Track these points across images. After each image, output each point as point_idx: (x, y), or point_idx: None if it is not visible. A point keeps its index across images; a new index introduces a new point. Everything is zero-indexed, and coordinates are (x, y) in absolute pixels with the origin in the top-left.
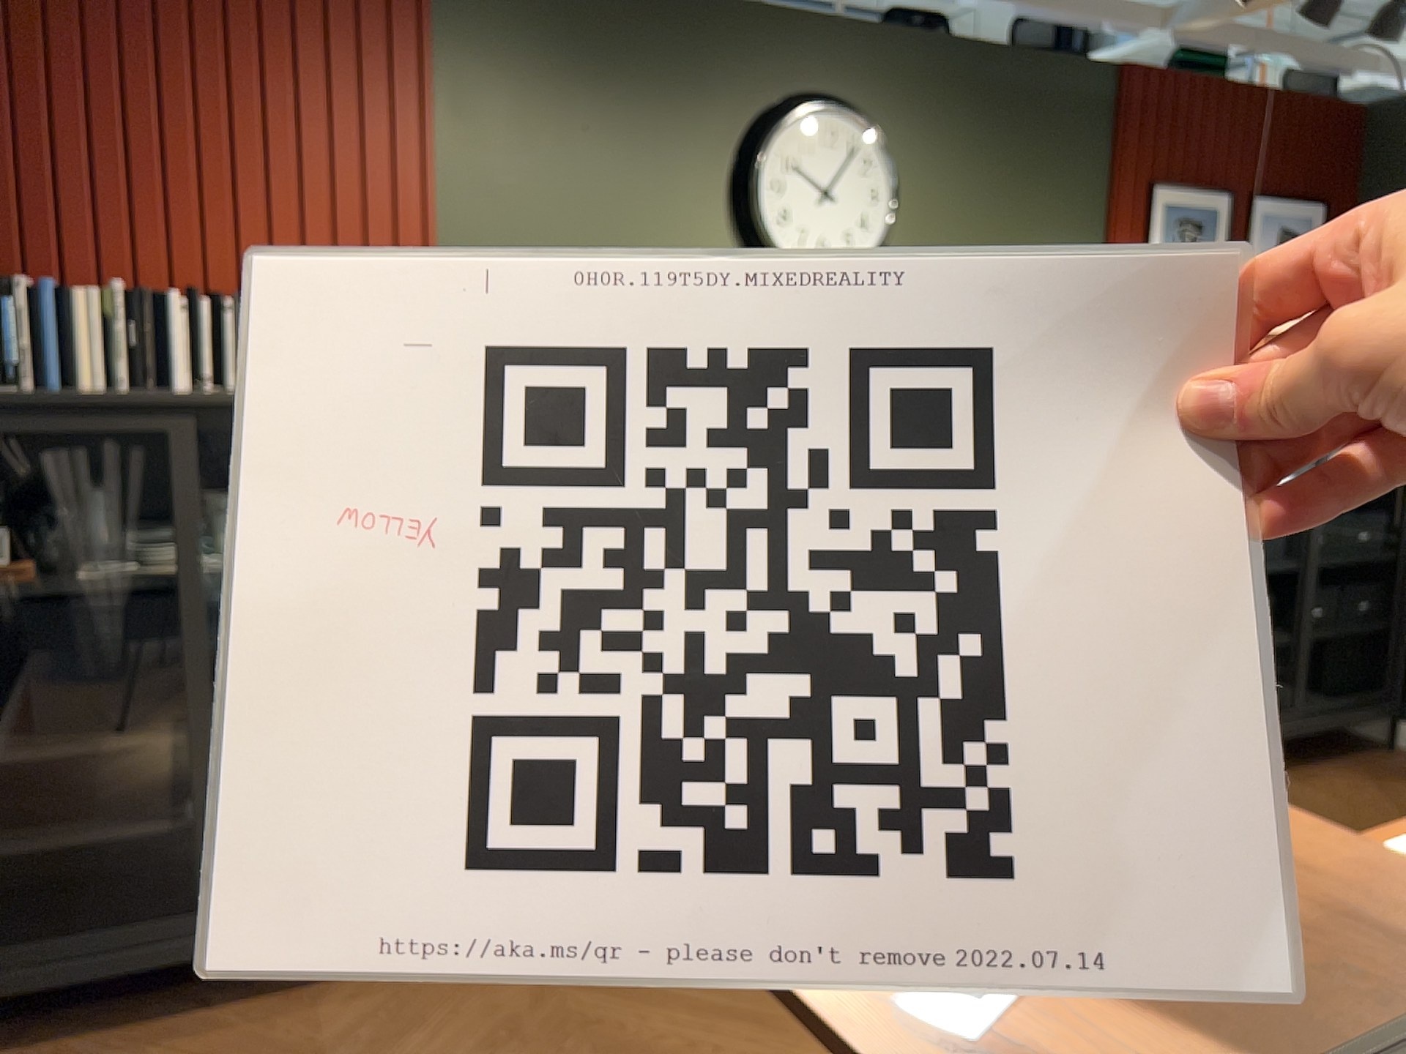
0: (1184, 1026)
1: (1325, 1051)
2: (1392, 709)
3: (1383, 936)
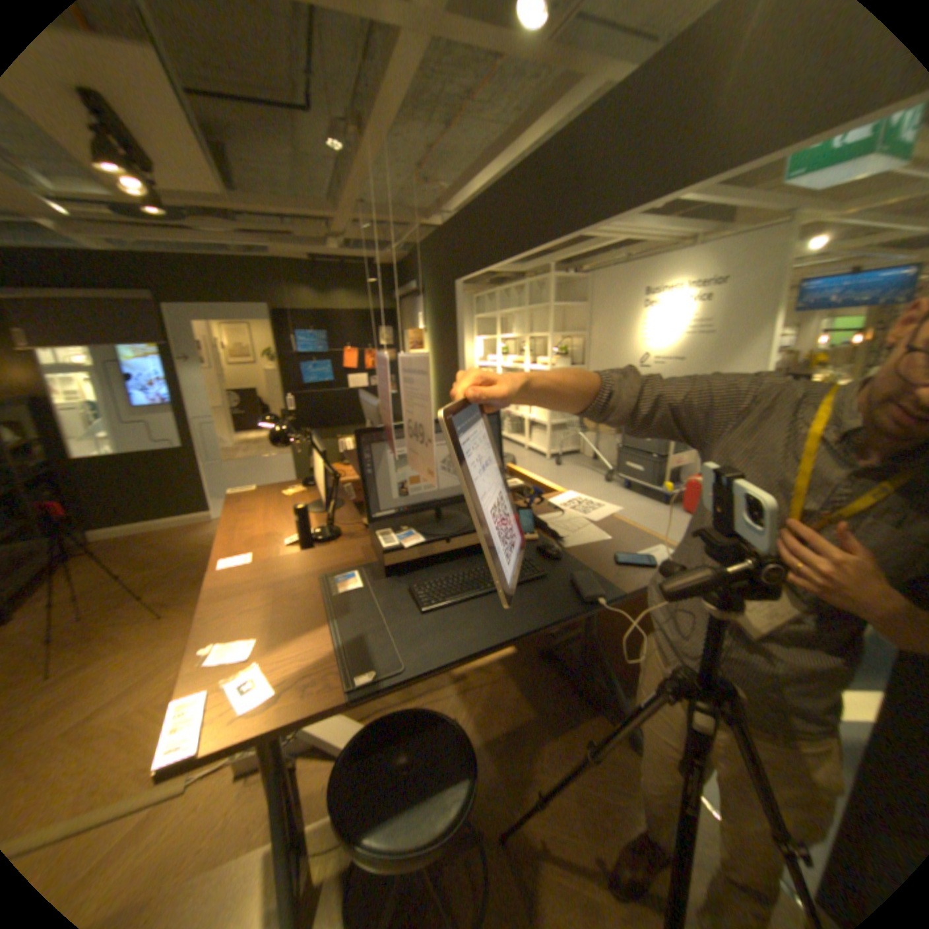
0: (285, 633)
1: (311, 609)
2: (76, 531)
3: (277, 579)
